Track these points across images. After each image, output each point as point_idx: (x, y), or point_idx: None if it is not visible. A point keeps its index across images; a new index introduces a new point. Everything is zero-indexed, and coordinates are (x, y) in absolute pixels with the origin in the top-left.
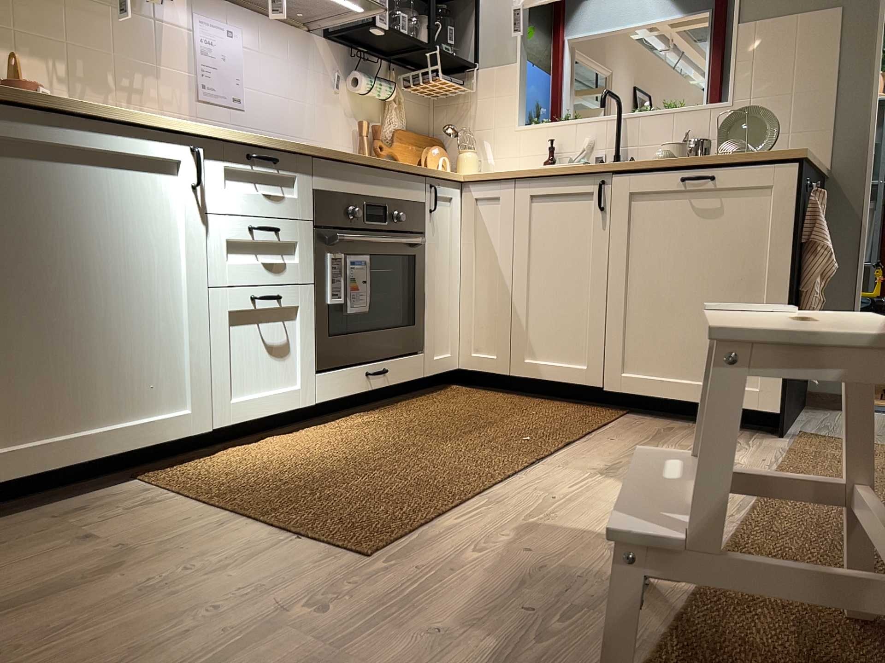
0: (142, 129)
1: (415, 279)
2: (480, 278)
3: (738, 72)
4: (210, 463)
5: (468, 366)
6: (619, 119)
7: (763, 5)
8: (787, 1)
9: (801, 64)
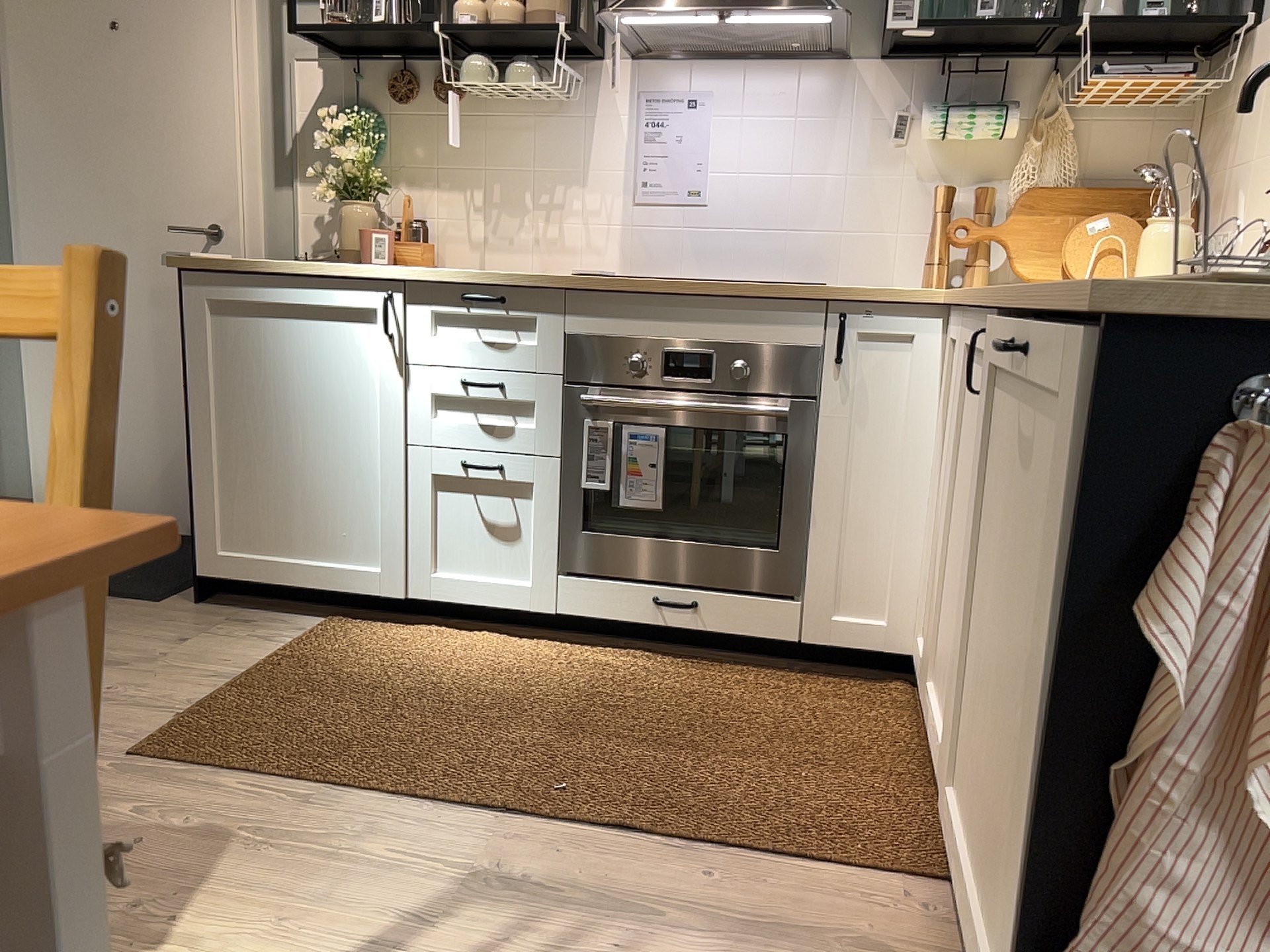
0: (334, 279)
1: (792, 478)
2: (942, 500)
3: None
4: (397, 632)
5: (917, 660)
6: None
7: None
8: None
9: None
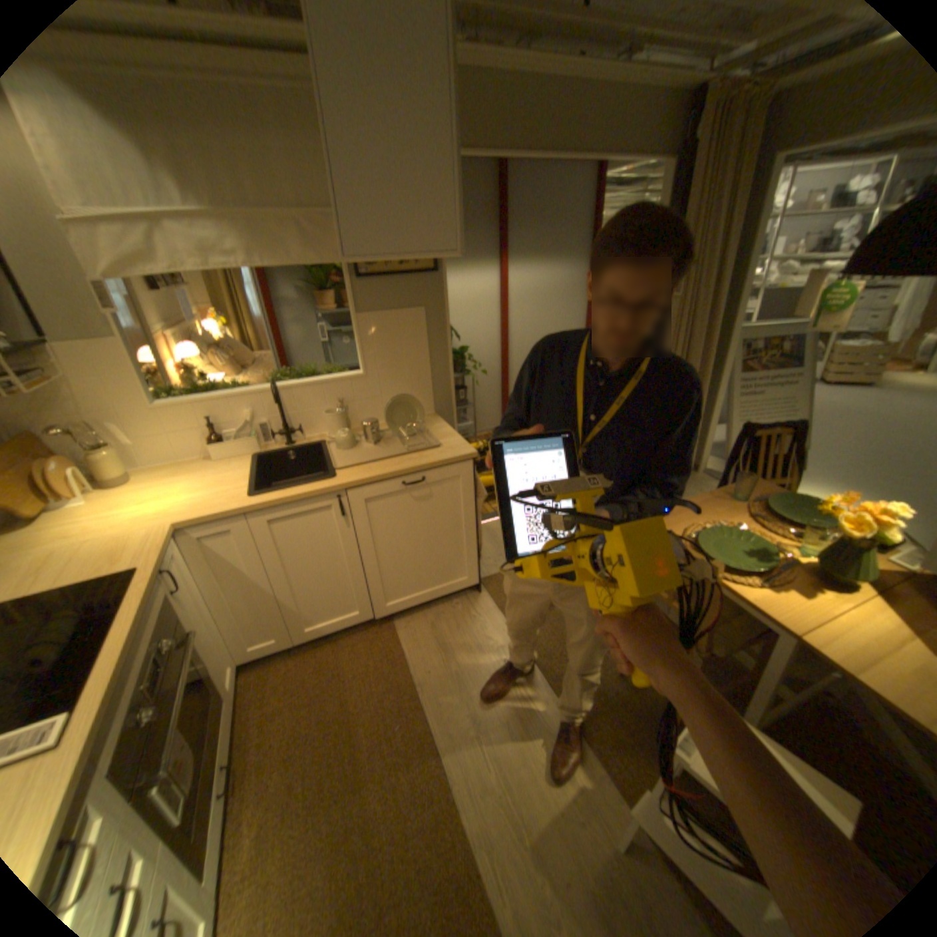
0: None
1: (188, 667)
2: (227, 599)
3: (363, 351)
4: None
5: (242, 663)
6: (275, 396)
7: (370, 298)
8: (387, 297)
9: (405, 345)
